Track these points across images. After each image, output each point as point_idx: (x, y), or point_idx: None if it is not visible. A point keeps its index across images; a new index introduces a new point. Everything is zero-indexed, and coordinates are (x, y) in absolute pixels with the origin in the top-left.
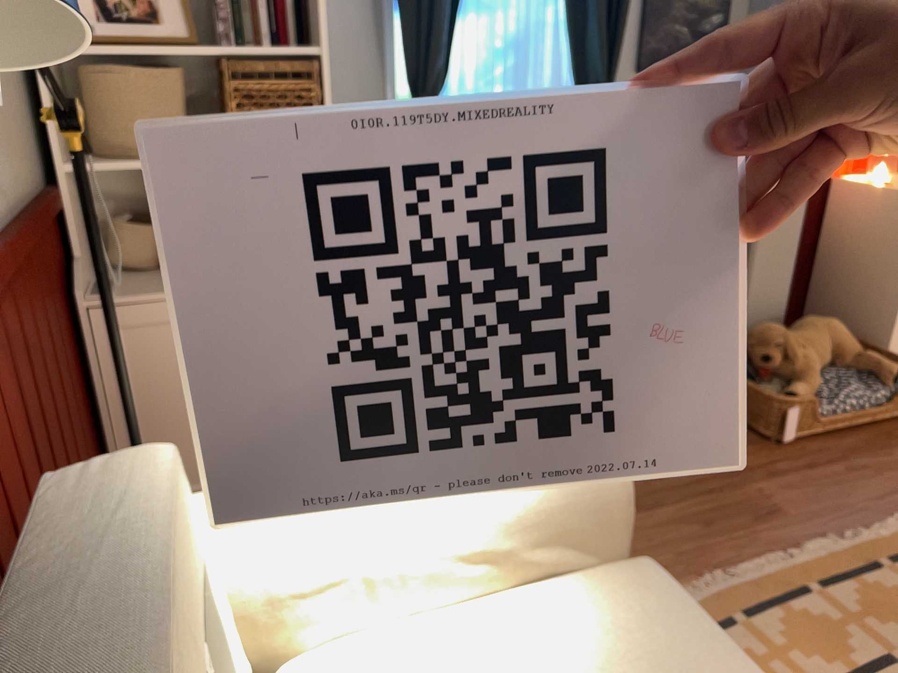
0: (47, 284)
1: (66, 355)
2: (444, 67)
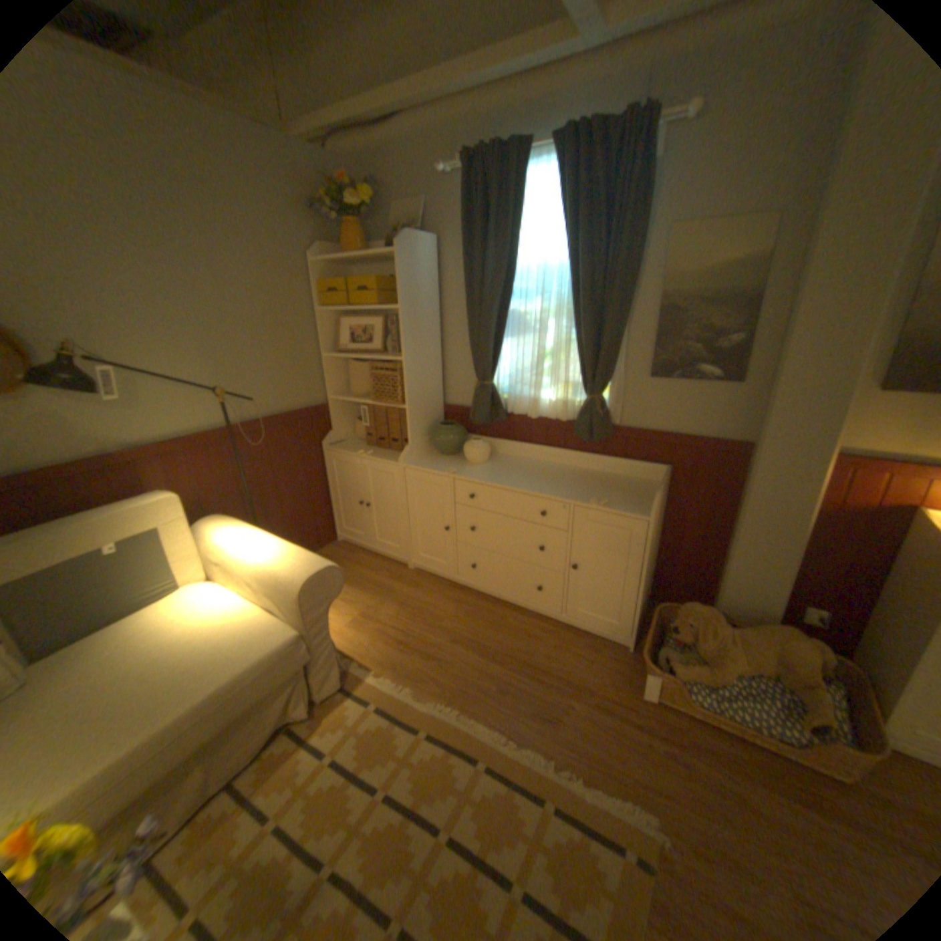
0: (300, 437)
1: (308, 463)
2: (490, 366)
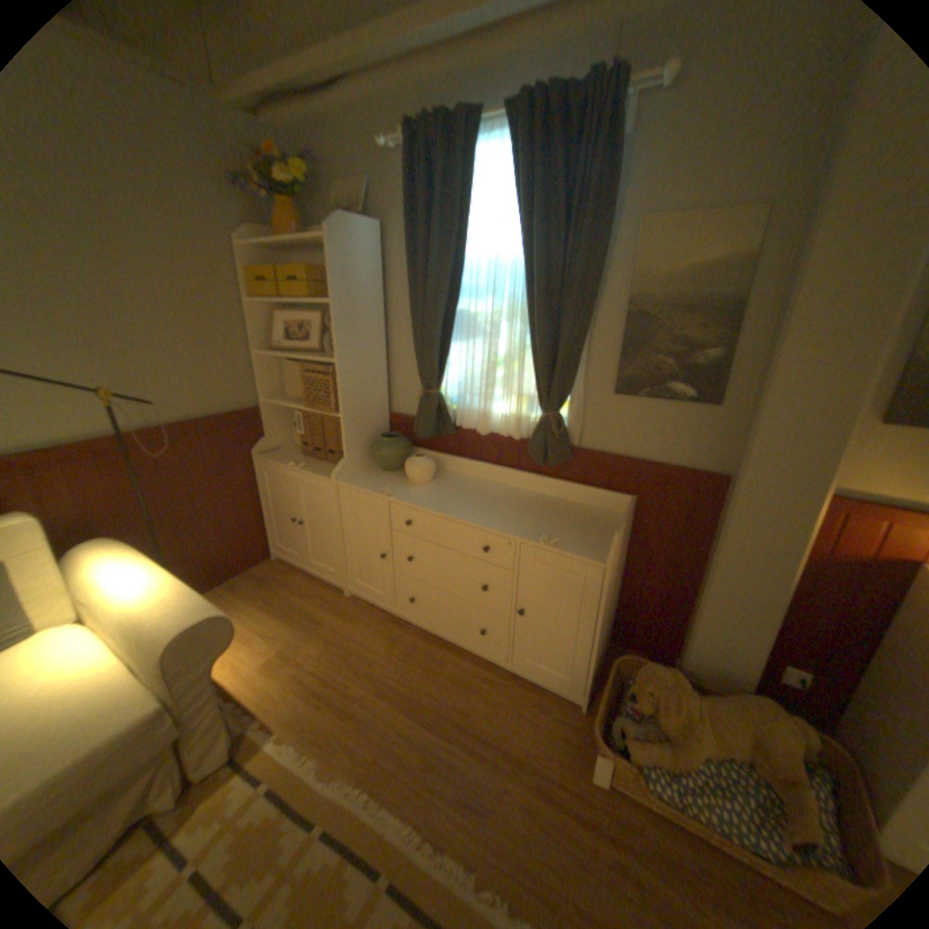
0: (222, 445)
1: (232, 474)
2: (435, 373)
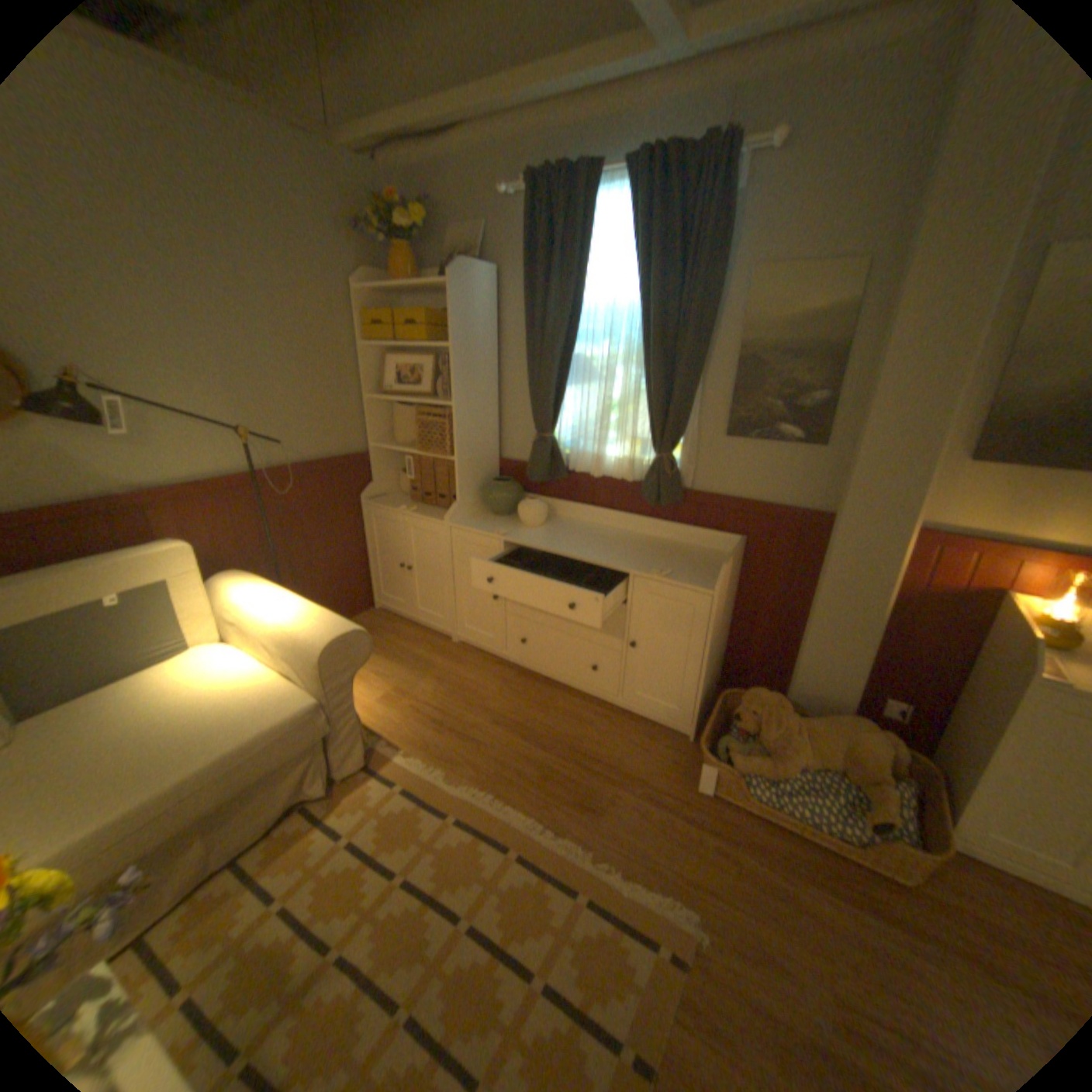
0: (335, 489)
1: (343, 519)
2: (550, 417)
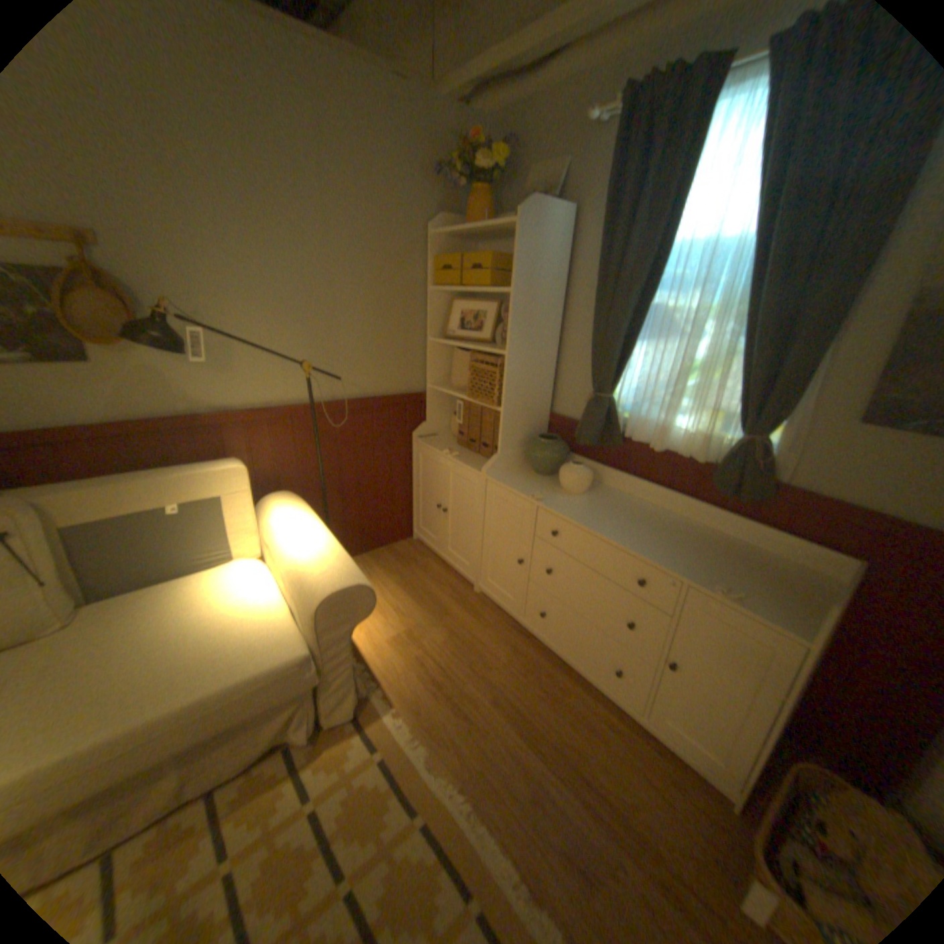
0: (390, 424)
1: (394, 453)
2: (612, 375)
